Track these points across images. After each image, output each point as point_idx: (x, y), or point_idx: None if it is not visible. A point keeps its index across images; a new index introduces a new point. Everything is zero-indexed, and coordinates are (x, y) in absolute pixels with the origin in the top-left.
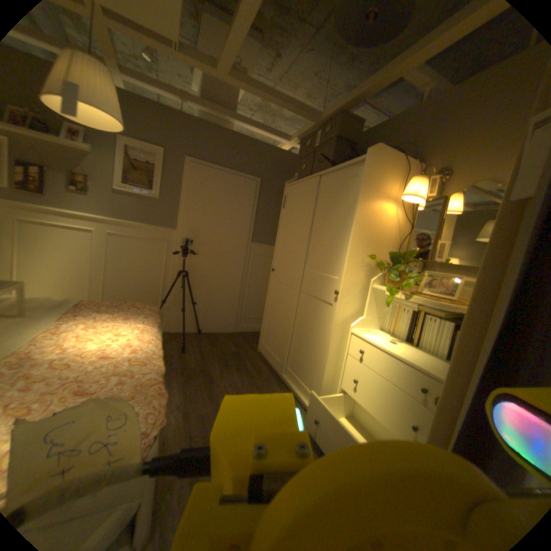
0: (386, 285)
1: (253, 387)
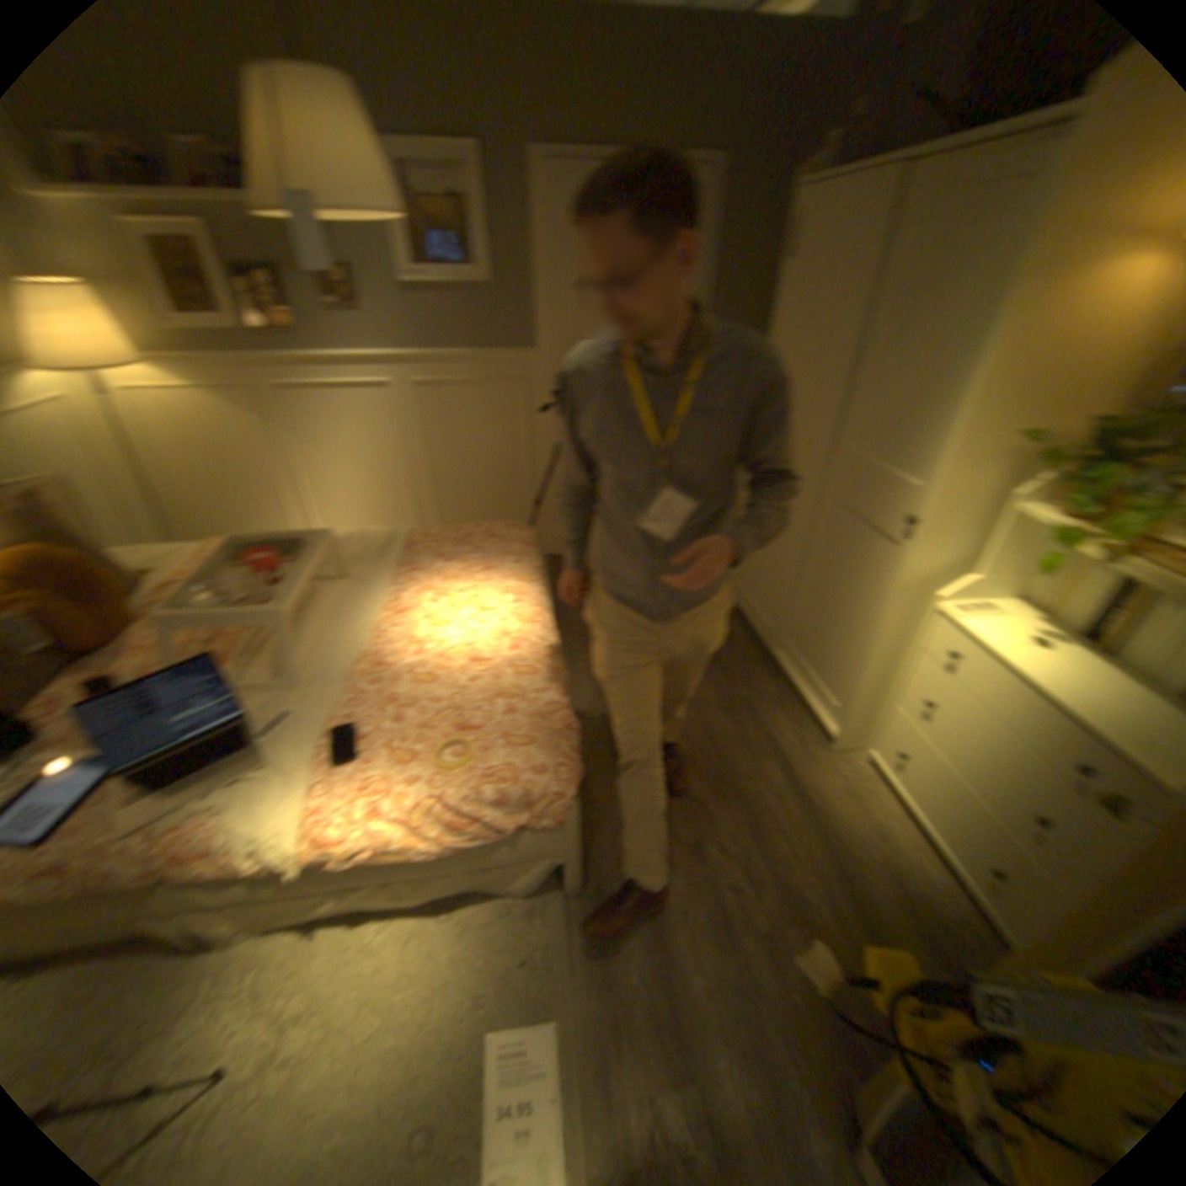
0: (1064, 504)
1: (721, 673)
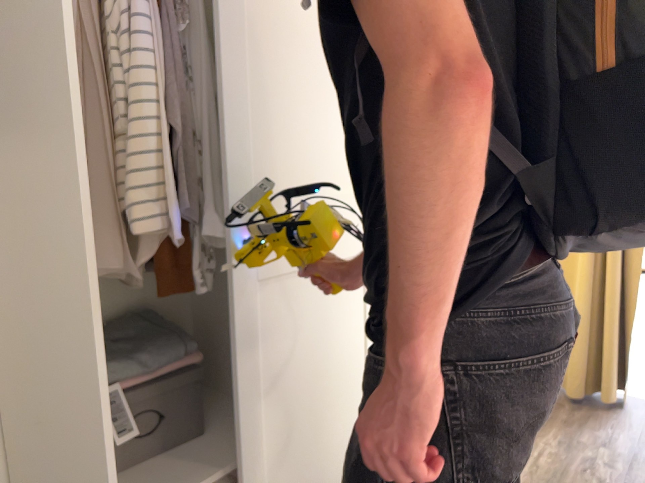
0: None
1: None
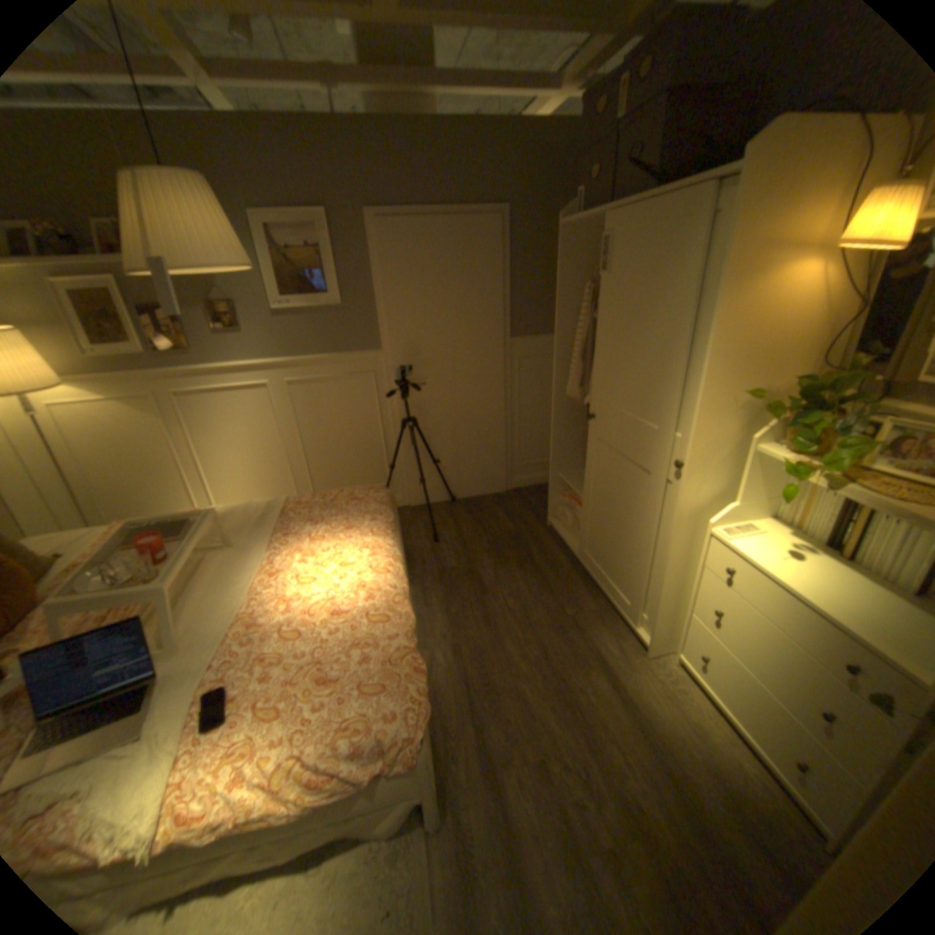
0: (789, 444)
1: (547, 596)
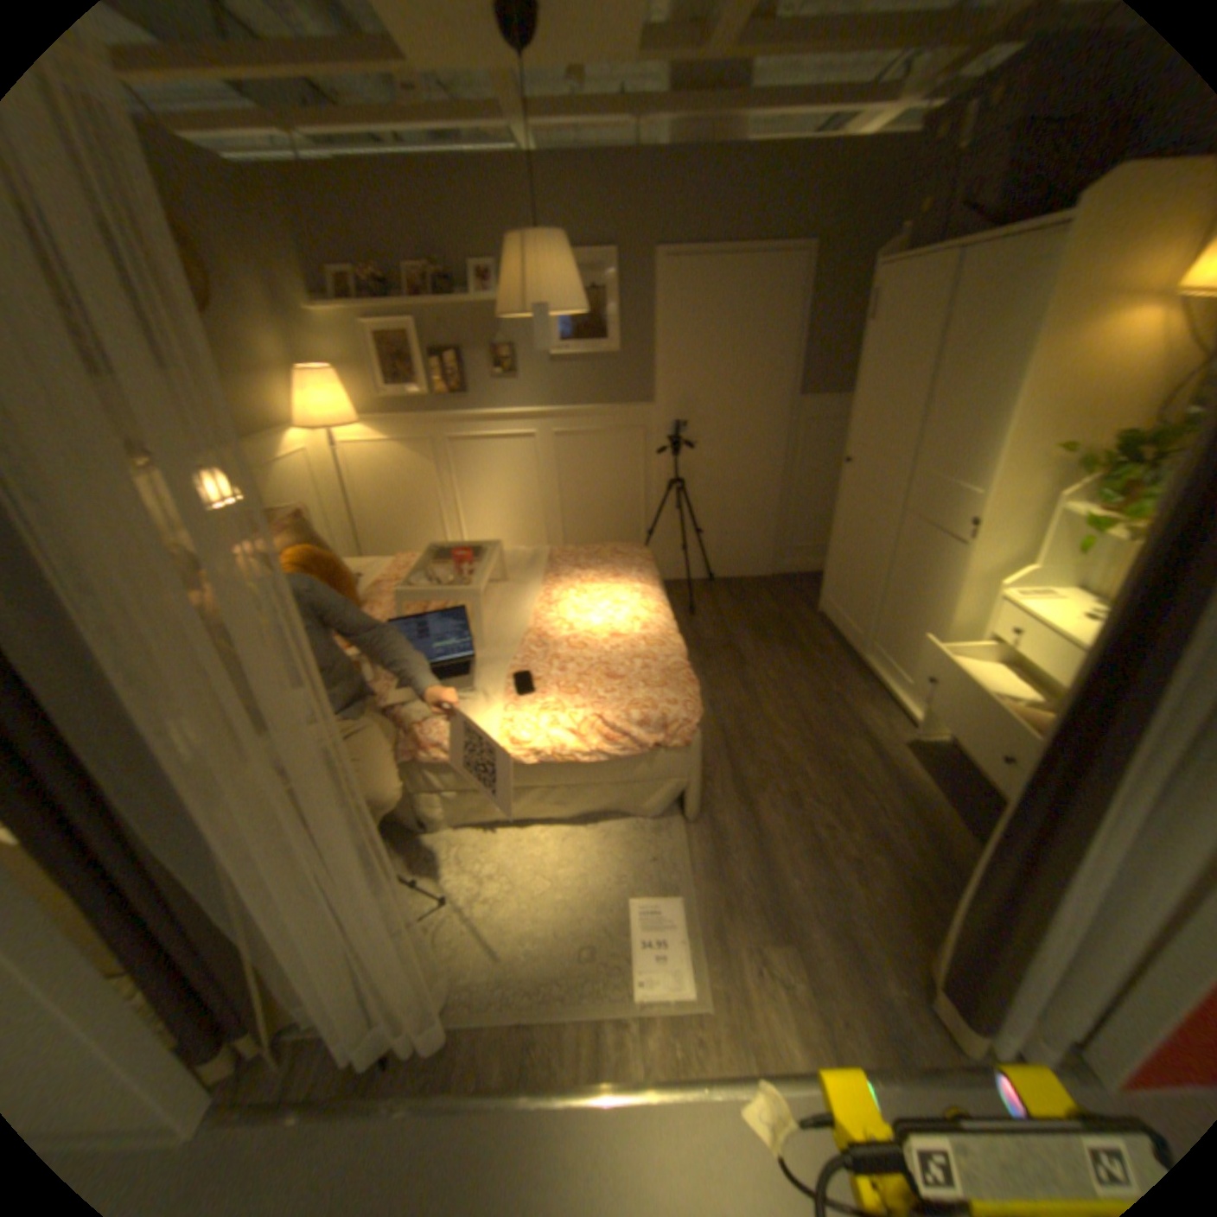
0: (1101, 502)
1: (813, 673)
